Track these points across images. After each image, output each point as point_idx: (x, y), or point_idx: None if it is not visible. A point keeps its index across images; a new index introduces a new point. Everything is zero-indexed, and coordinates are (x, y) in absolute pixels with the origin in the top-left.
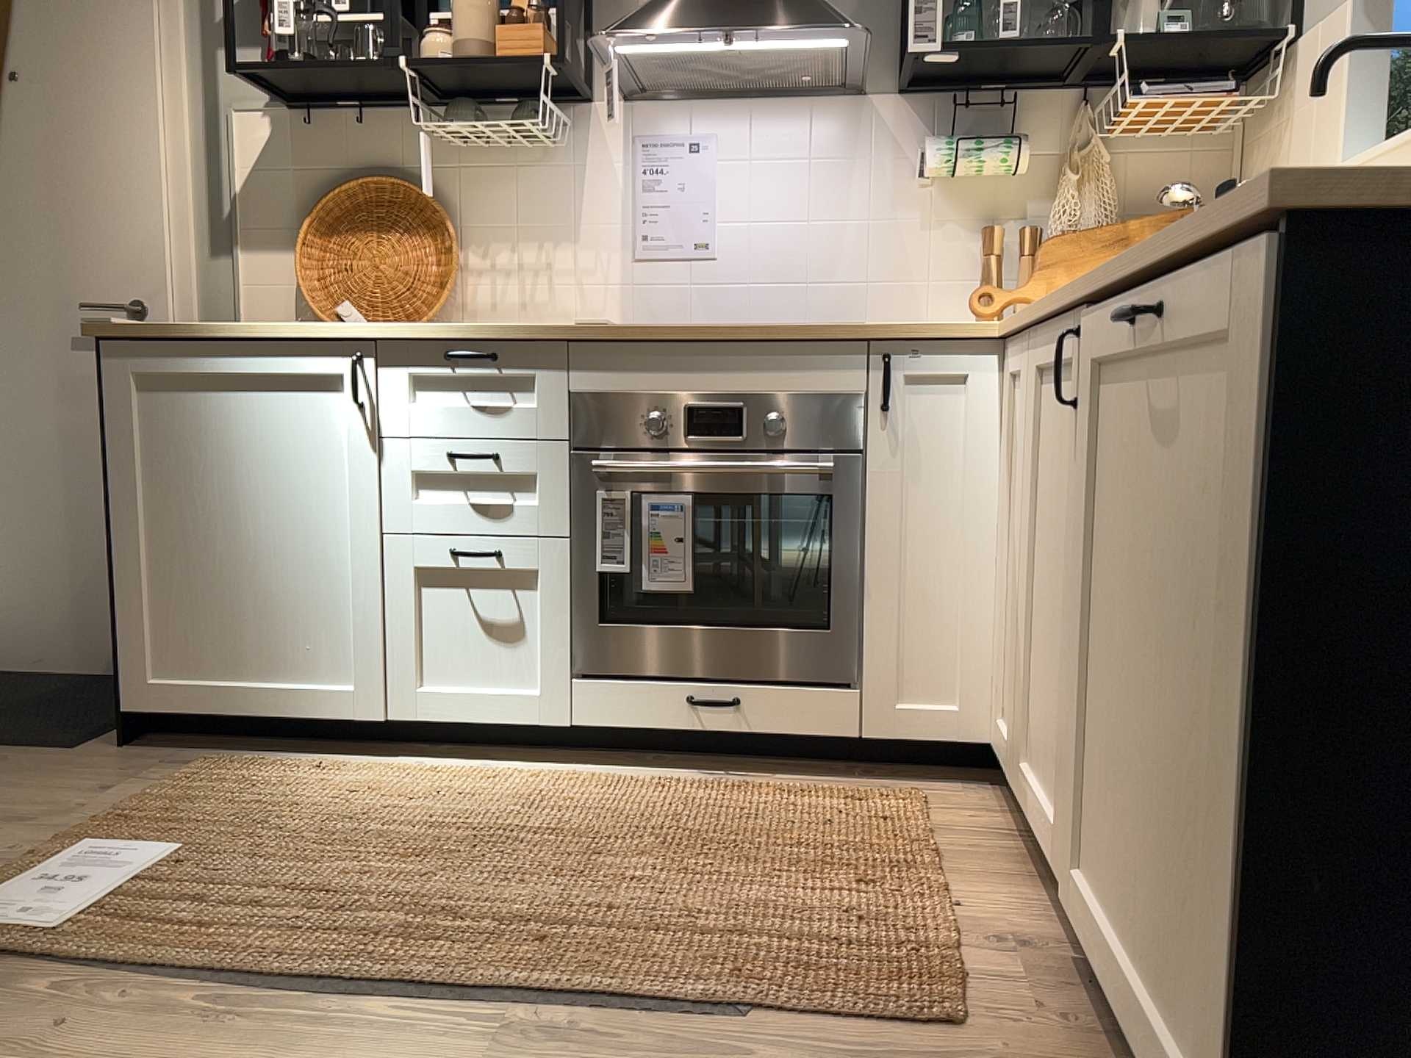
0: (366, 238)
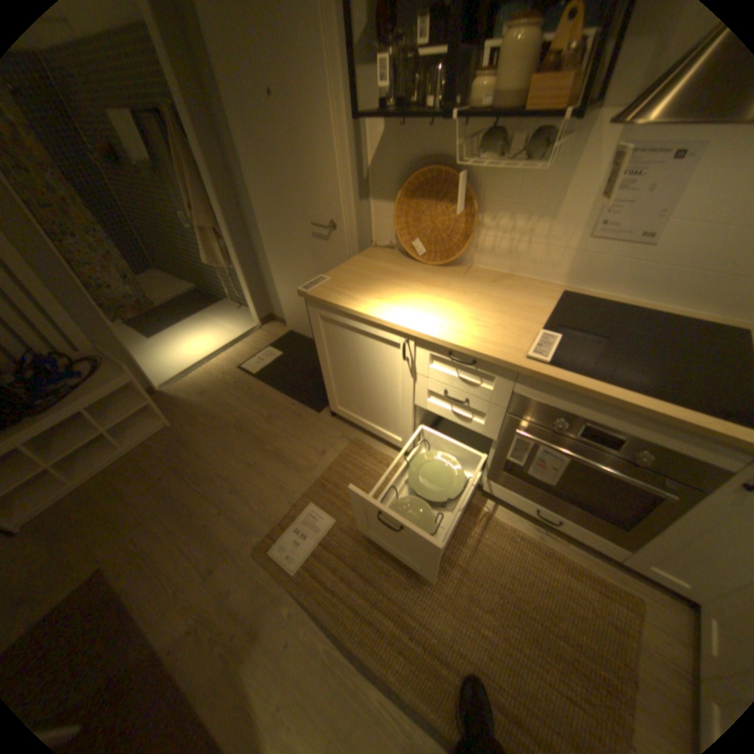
0: (430, 202)
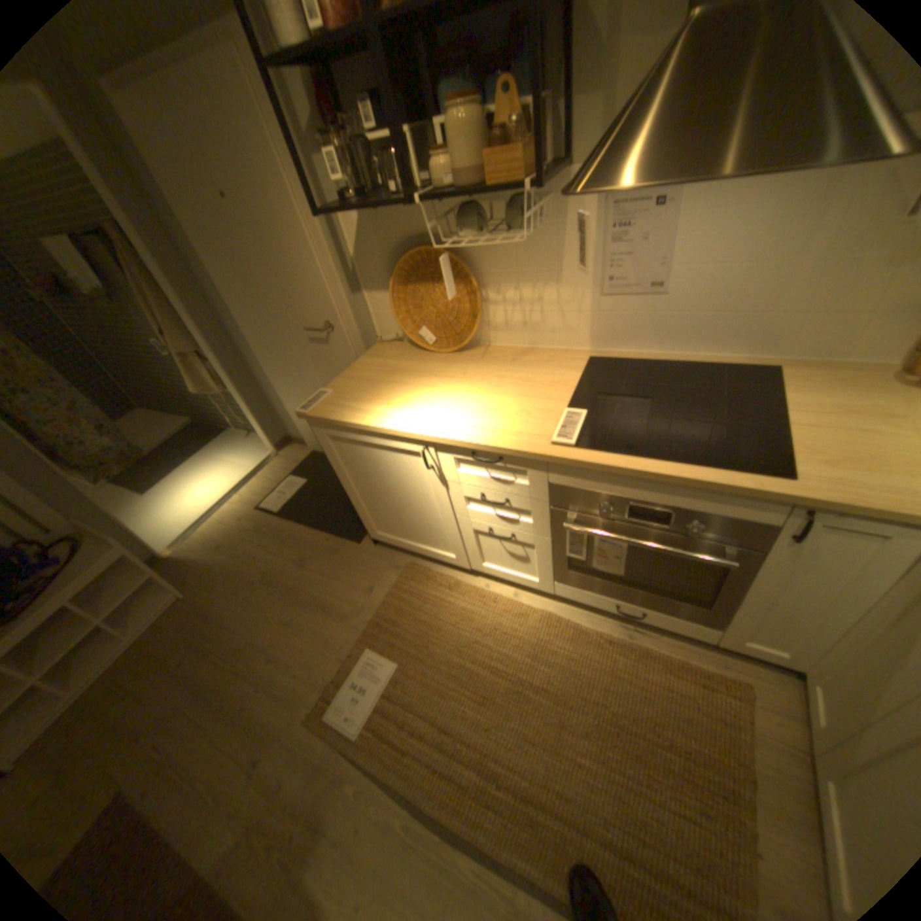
0: (427, 286)
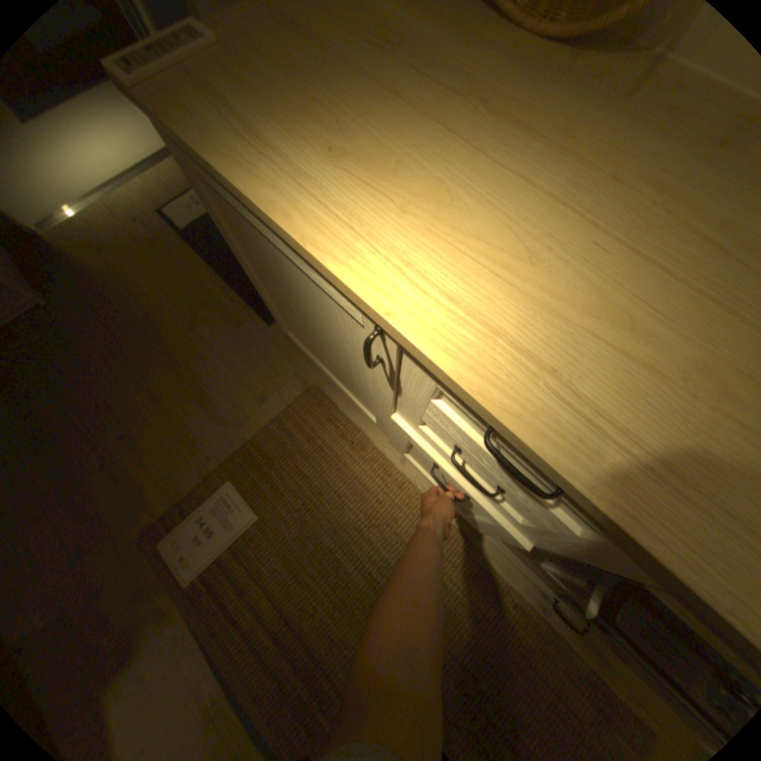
0: None
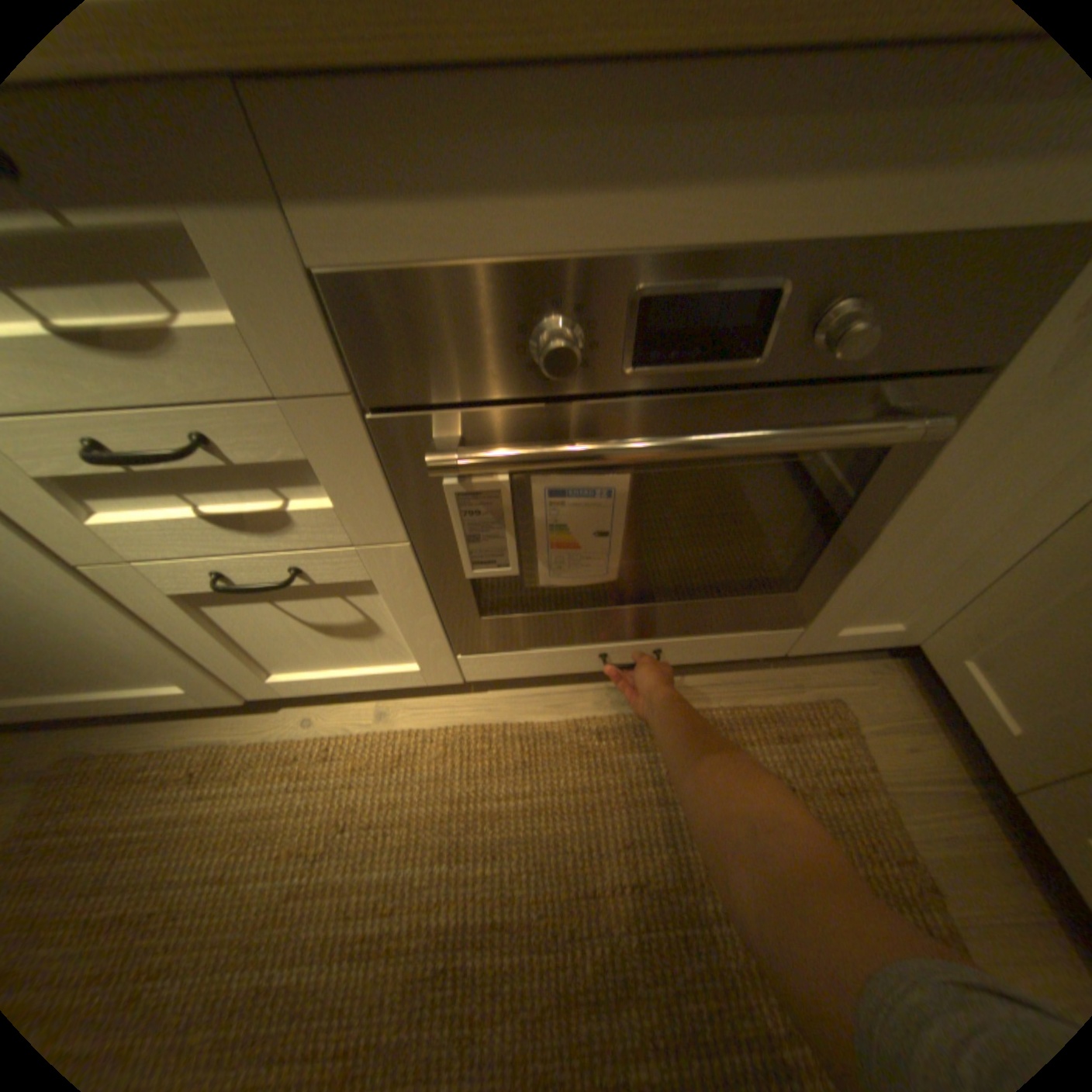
0: None
